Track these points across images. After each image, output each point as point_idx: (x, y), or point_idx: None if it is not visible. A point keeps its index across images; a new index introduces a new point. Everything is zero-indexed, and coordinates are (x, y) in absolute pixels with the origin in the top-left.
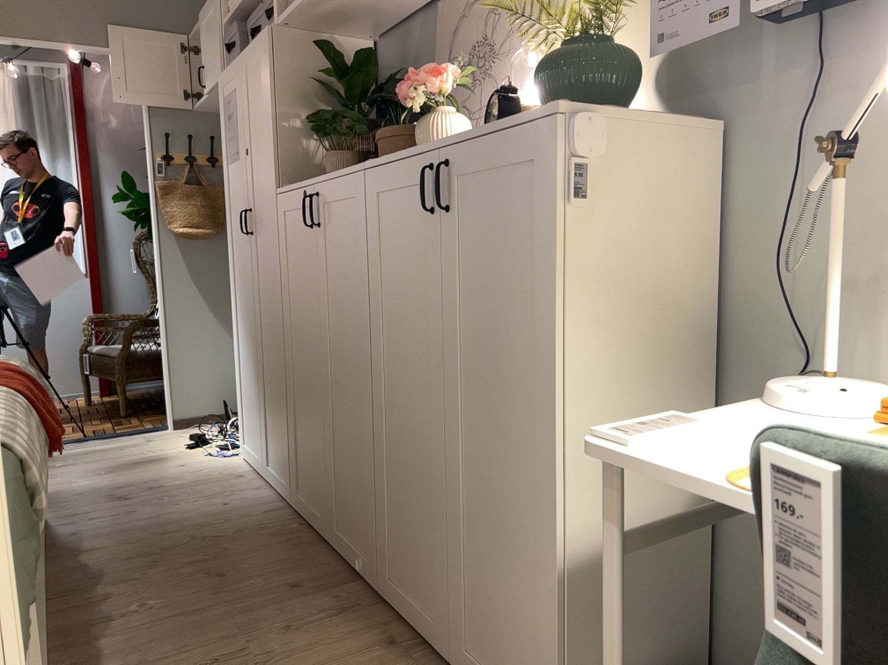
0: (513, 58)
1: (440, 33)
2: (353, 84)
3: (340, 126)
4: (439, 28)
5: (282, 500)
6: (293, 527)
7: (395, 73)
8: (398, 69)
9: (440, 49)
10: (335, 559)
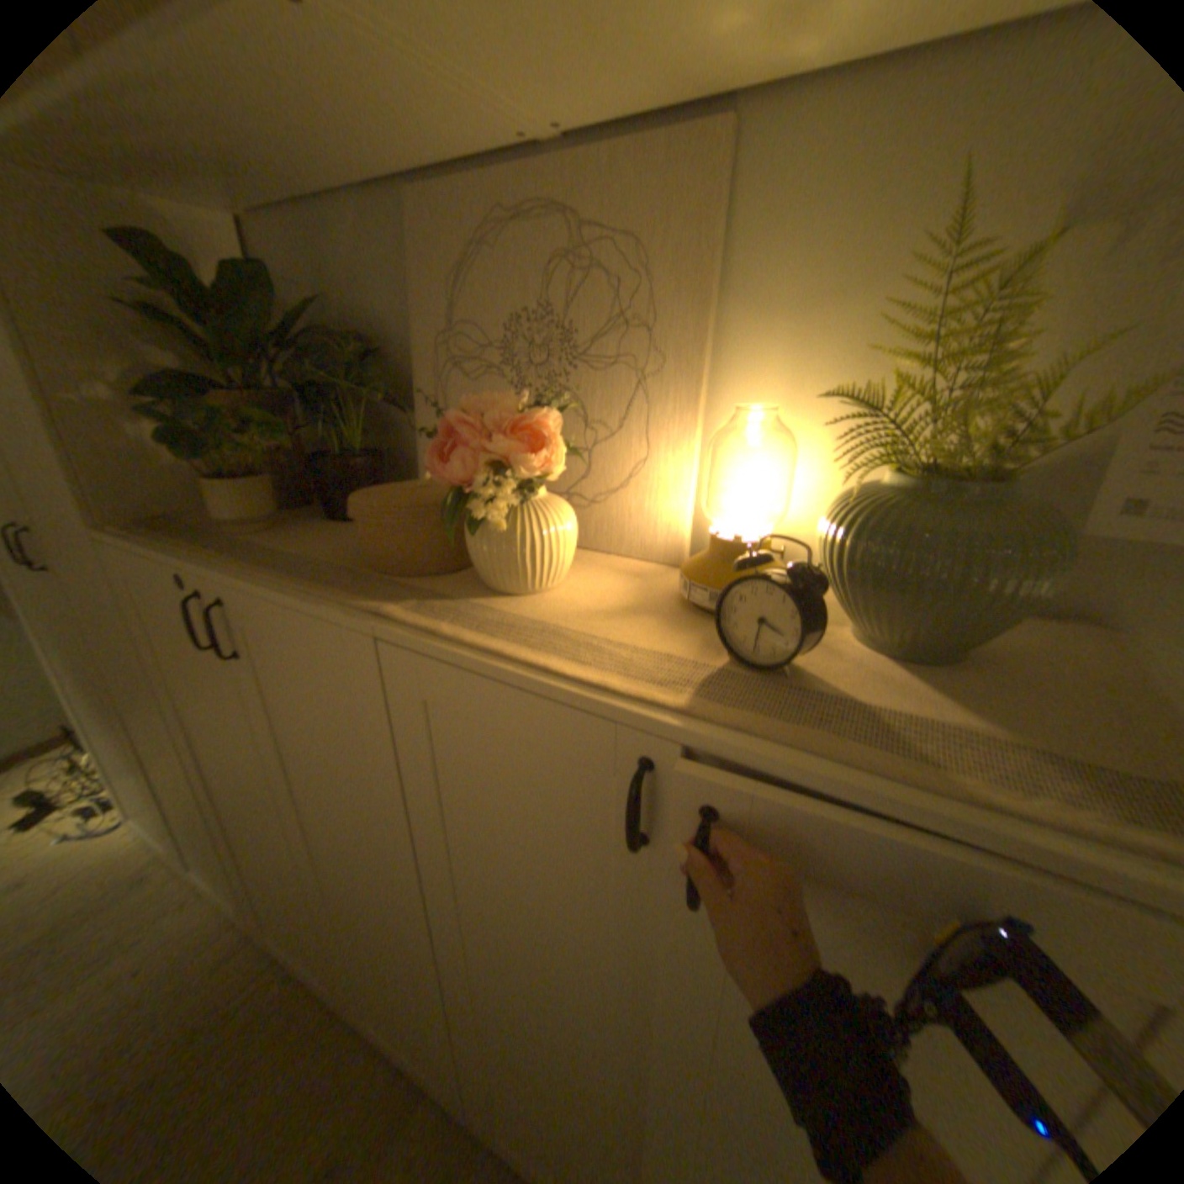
0: (650, 388)
1: (409, 250)
2: (220, 314)
3: (210, 399)
4: (413, 245)
5: (233, 921)
6: (273, 987)
7: (300, 295)
8: (307, 288)
9: (413, 282)
10: (367, 1048)
